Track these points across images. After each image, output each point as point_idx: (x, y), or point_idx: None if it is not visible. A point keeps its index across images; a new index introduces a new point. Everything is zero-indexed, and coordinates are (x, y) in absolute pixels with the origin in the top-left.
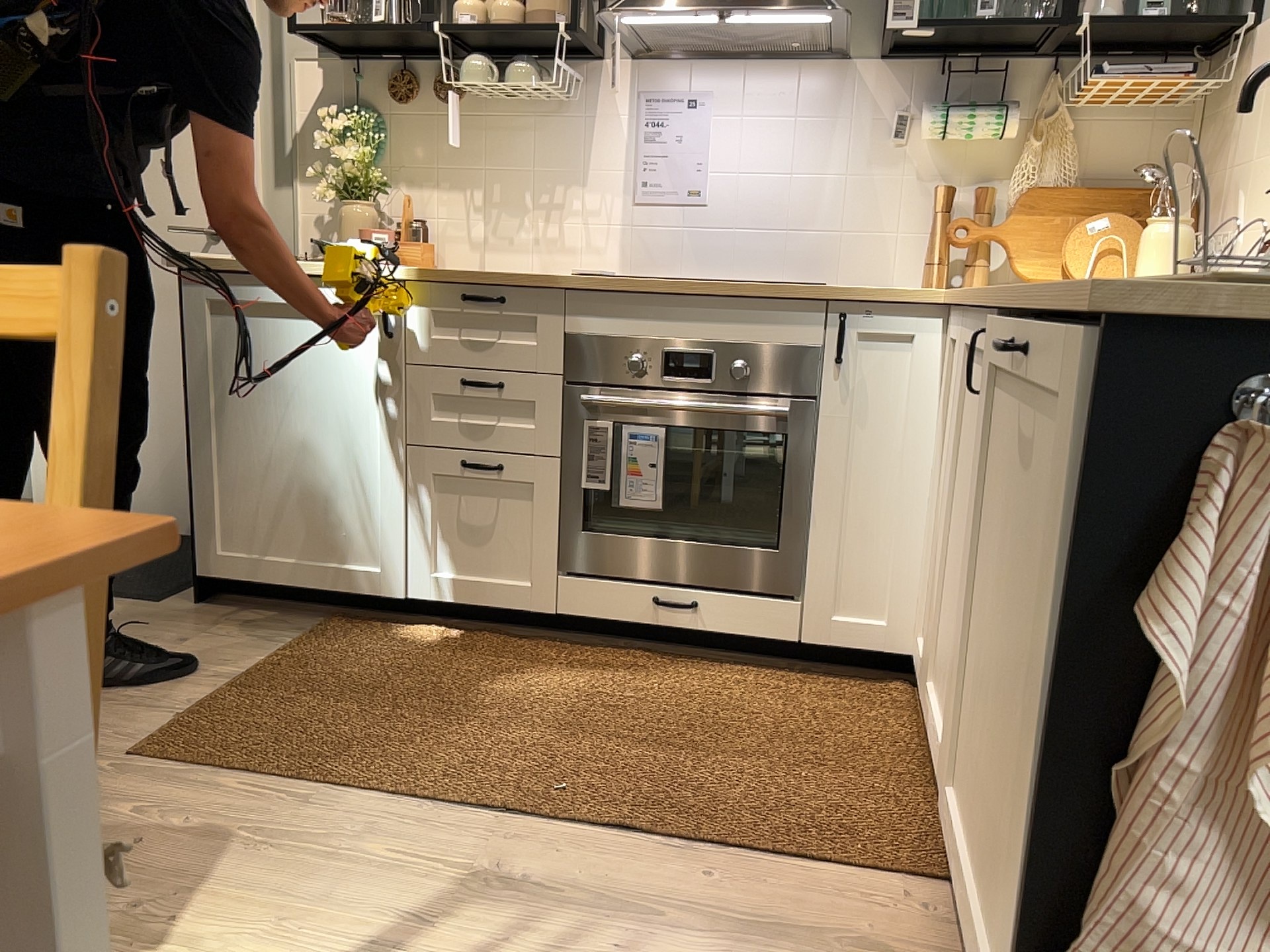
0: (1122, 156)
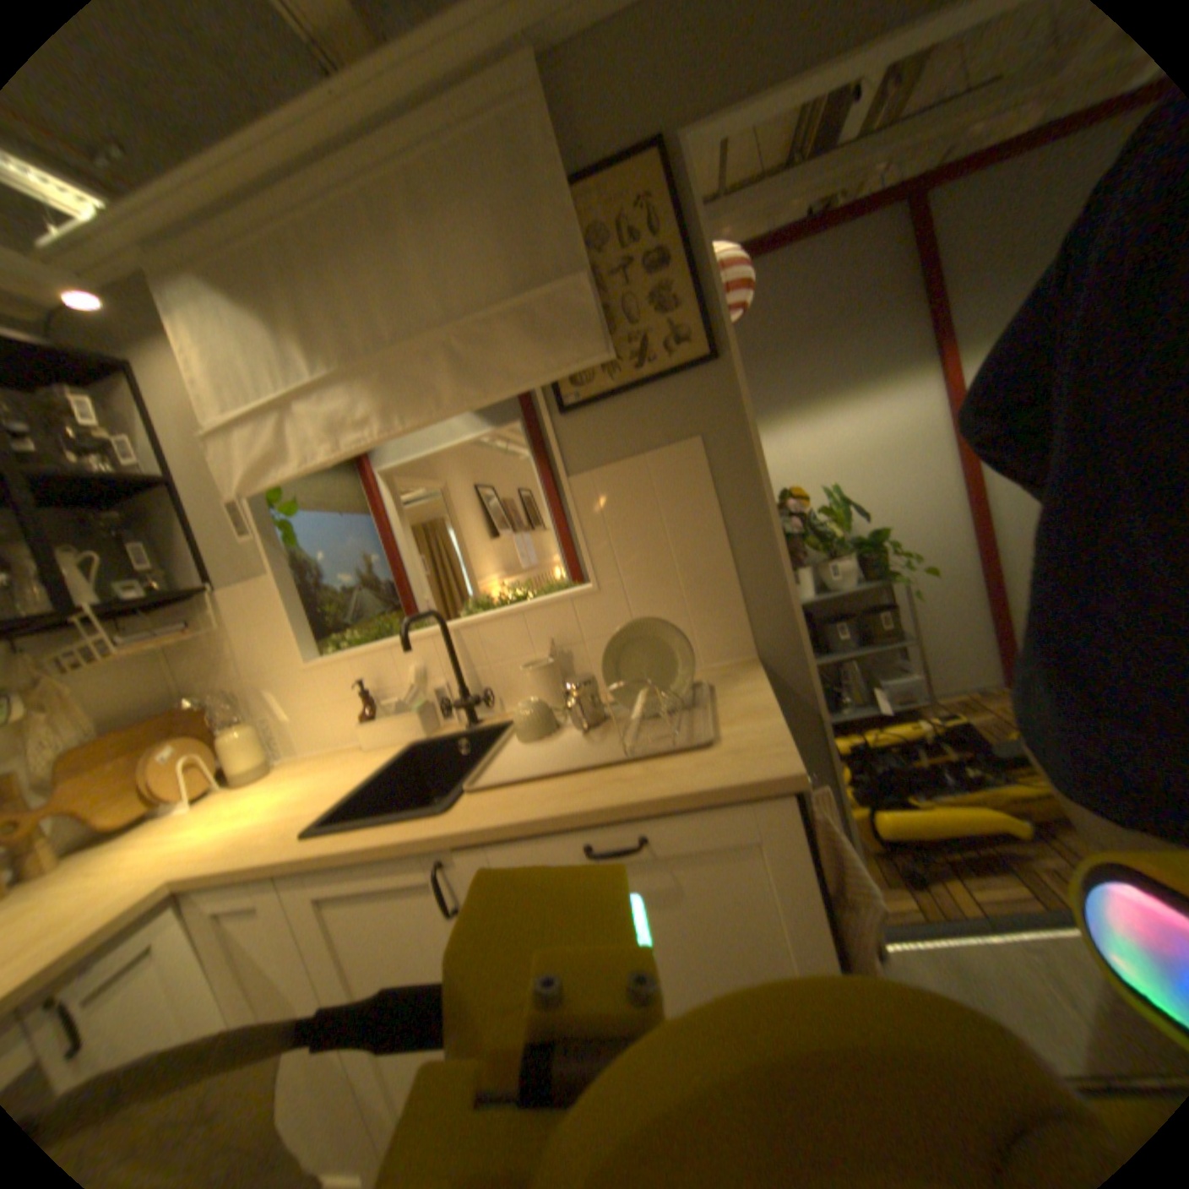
0: (116, 690)
